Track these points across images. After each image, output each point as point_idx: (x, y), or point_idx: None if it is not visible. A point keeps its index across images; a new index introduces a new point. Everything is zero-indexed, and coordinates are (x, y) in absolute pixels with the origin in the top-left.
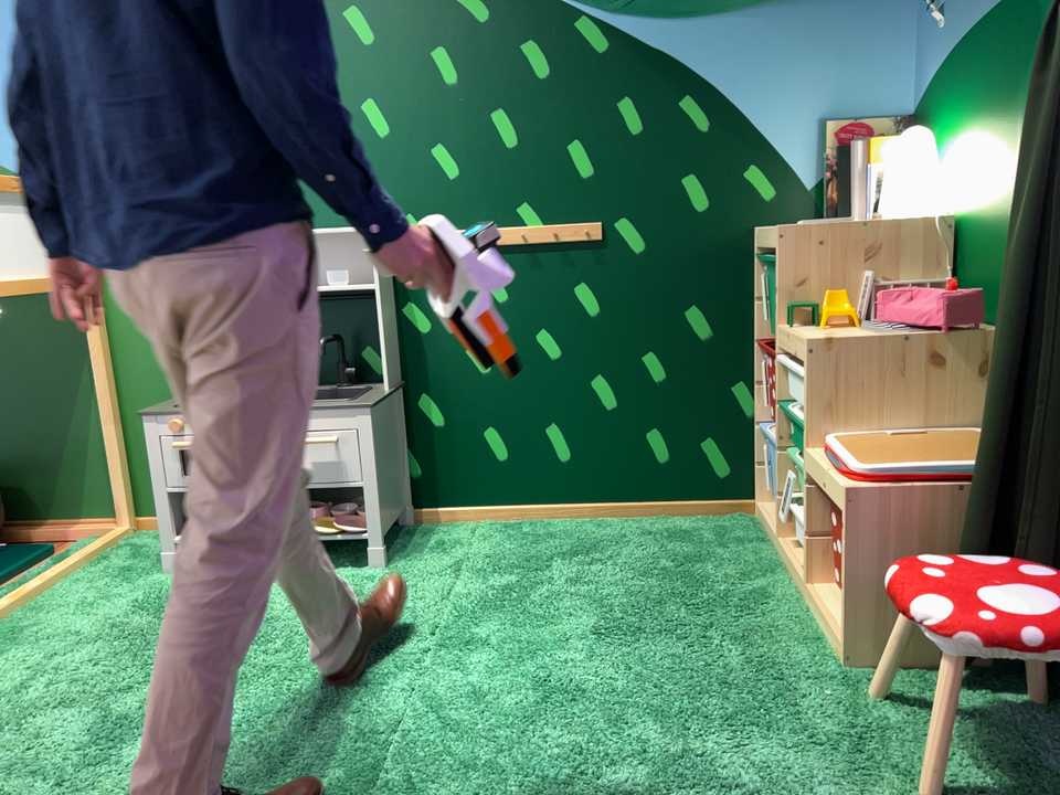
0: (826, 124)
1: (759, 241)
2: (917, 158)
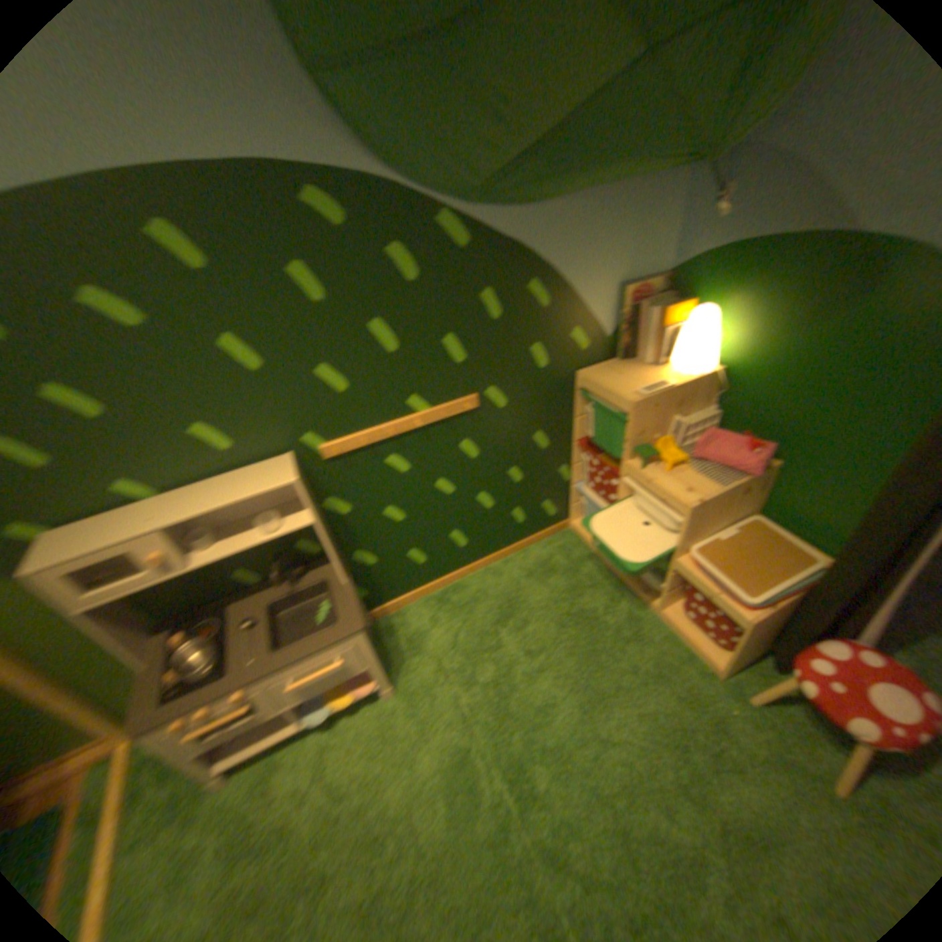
0: (628, 288)
1: (587, 386)
2: (710, 331)
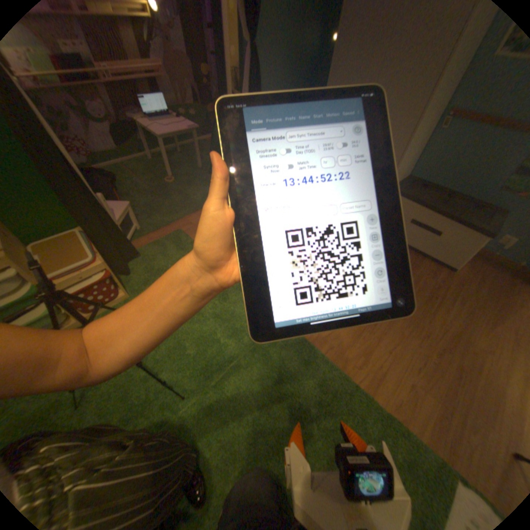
0: None
1: None
2: None
